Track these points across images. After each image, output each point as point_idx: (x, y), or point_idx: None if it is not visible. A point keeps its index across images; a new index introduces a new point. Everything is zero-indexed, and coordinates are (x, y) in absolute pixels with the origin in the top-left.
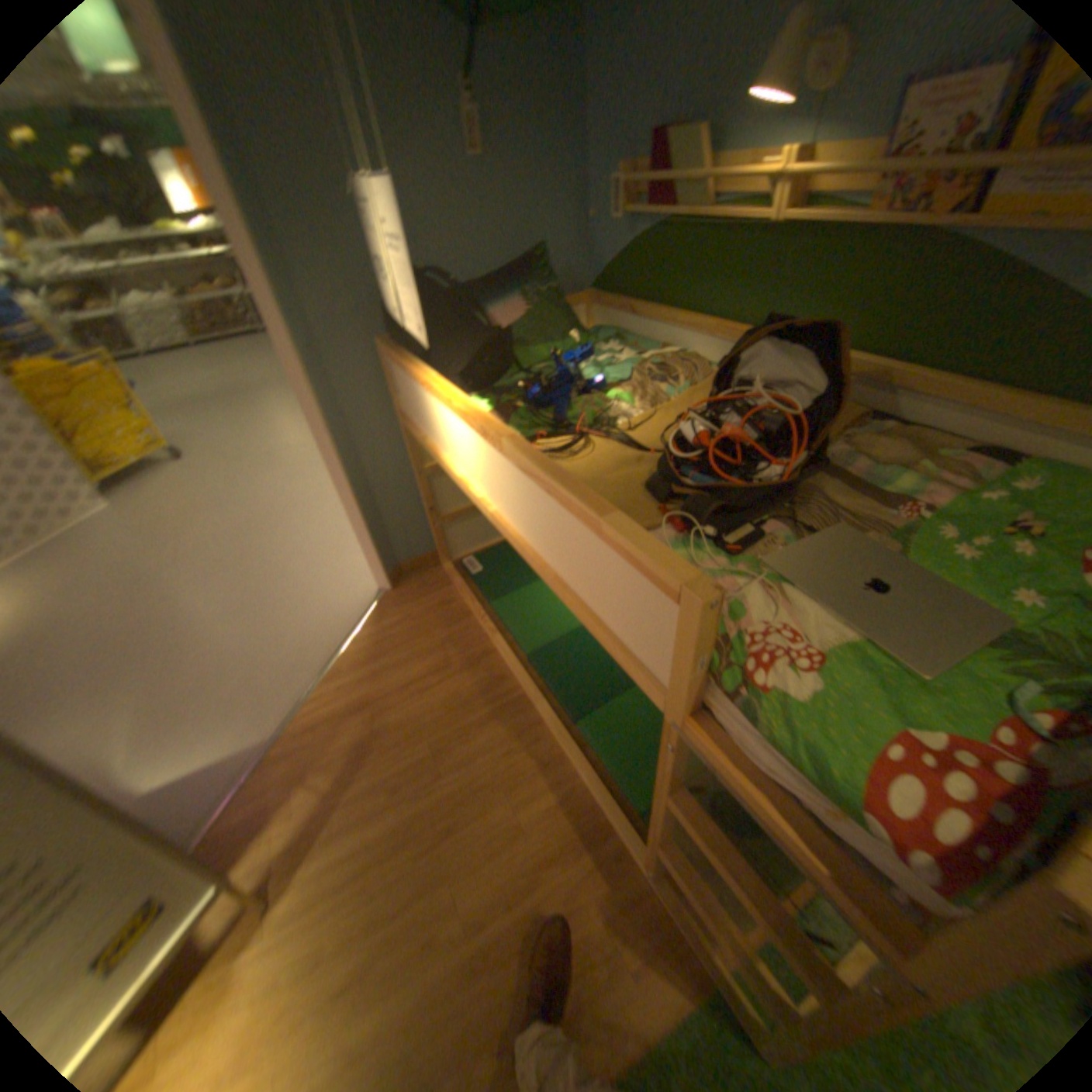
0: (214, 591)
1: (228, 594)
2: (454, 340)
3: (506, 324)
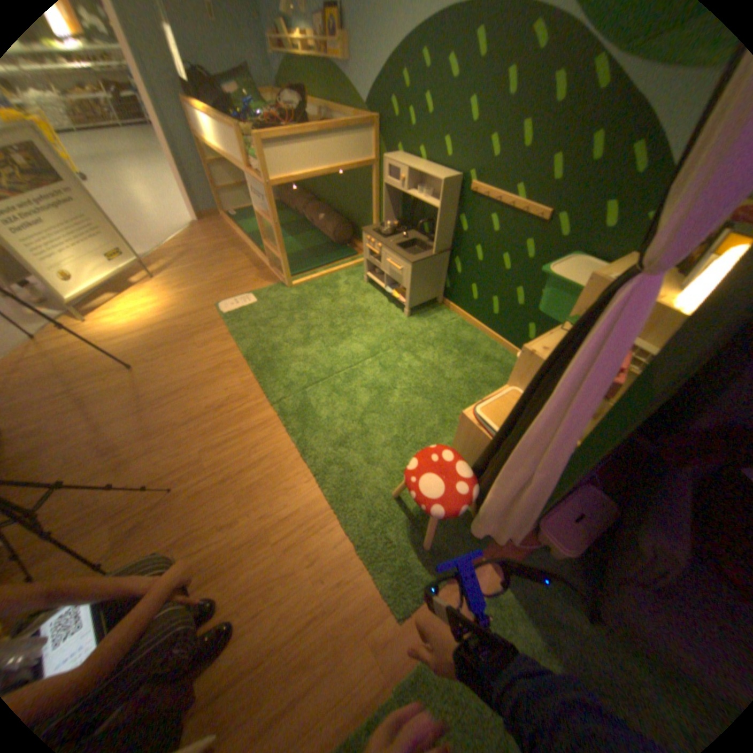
0: (116, 223)
1: (123, 224)
2: (208, 100)
3: (227, 94)
